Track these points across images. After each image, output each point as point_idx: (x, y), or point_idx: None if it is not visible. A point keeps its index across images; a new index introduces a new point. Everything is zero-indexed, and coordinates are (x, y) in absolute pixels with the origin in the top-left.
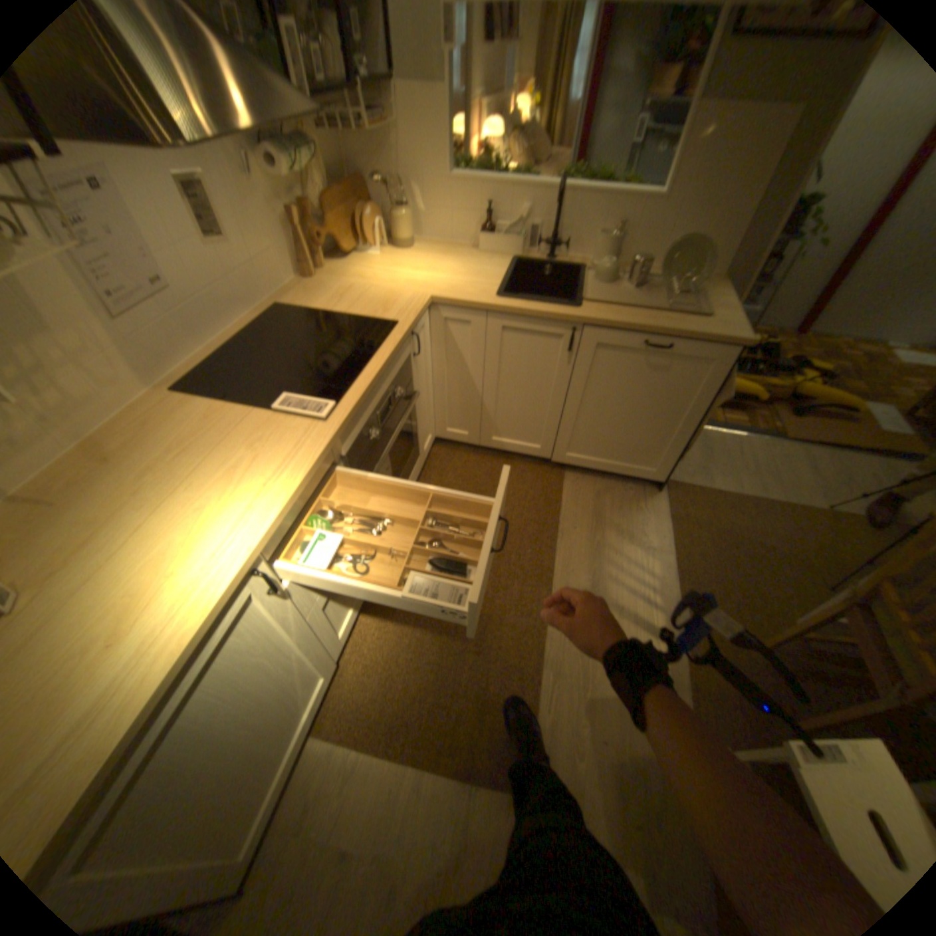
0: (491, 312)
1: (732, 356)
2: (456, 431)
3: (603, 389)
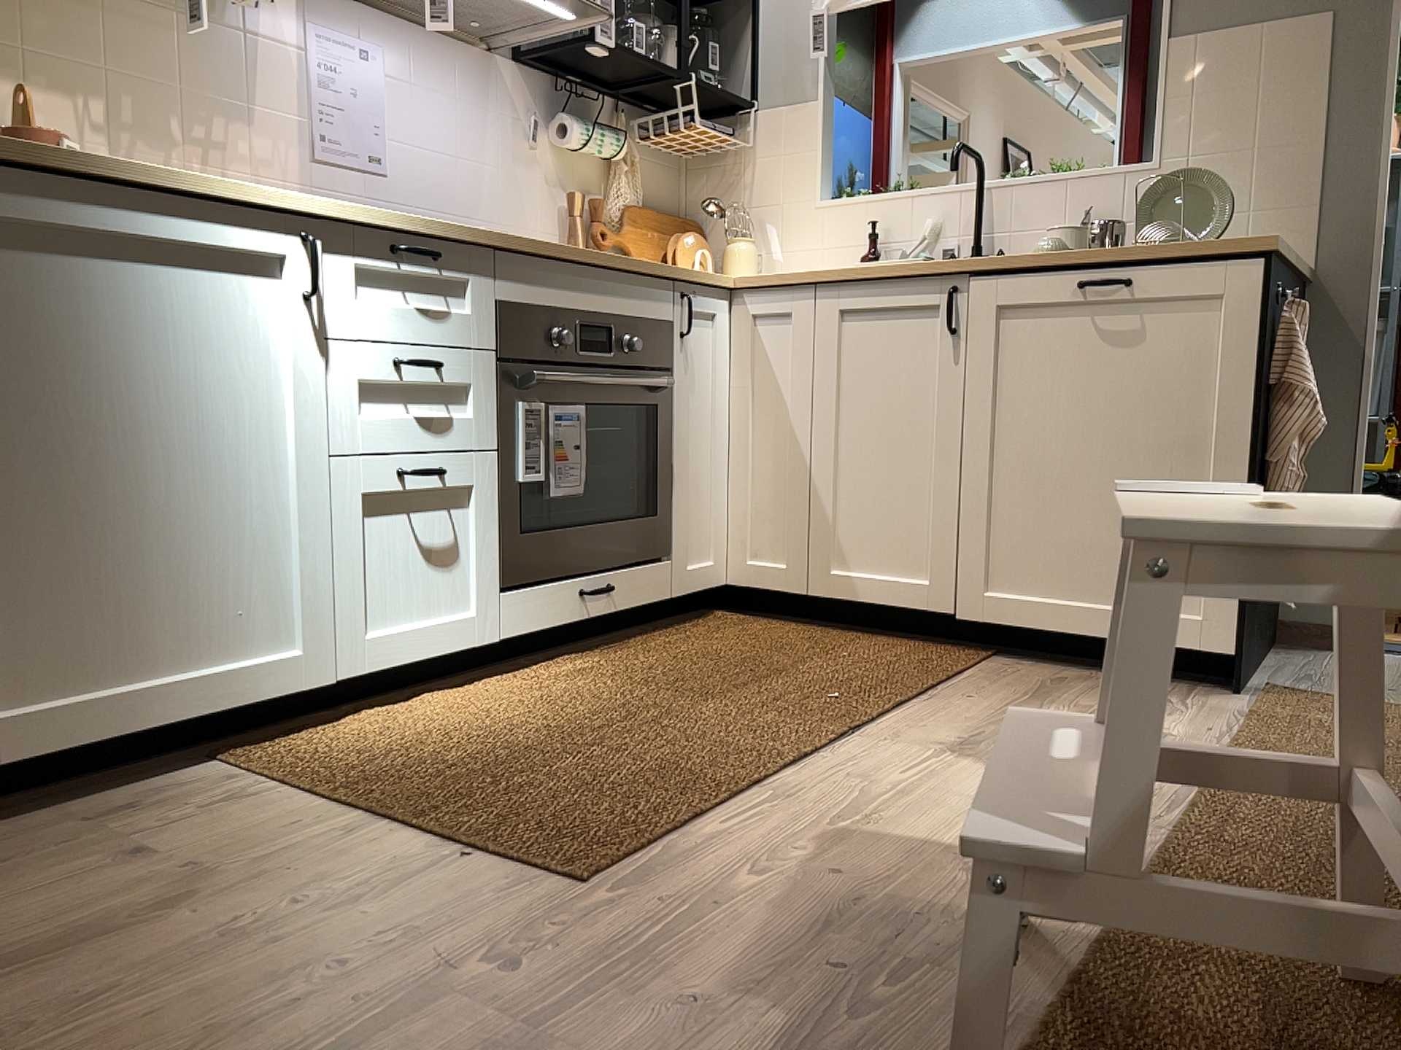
0: (823, 288)
1: (1249, 282)
2: (767, 562)
3: (1030, 406)
